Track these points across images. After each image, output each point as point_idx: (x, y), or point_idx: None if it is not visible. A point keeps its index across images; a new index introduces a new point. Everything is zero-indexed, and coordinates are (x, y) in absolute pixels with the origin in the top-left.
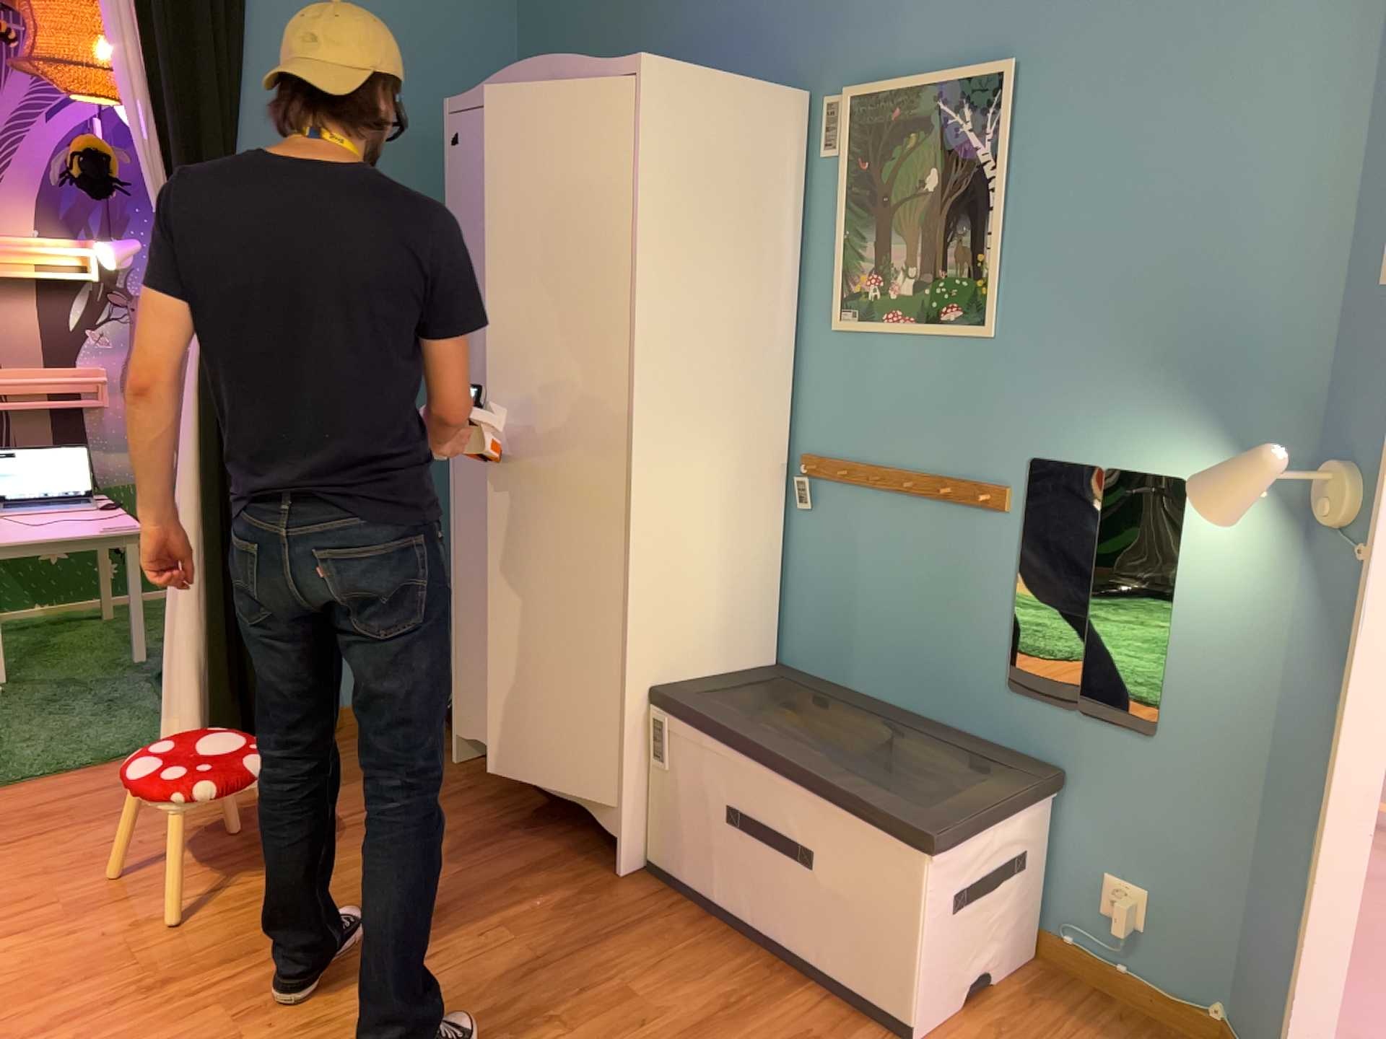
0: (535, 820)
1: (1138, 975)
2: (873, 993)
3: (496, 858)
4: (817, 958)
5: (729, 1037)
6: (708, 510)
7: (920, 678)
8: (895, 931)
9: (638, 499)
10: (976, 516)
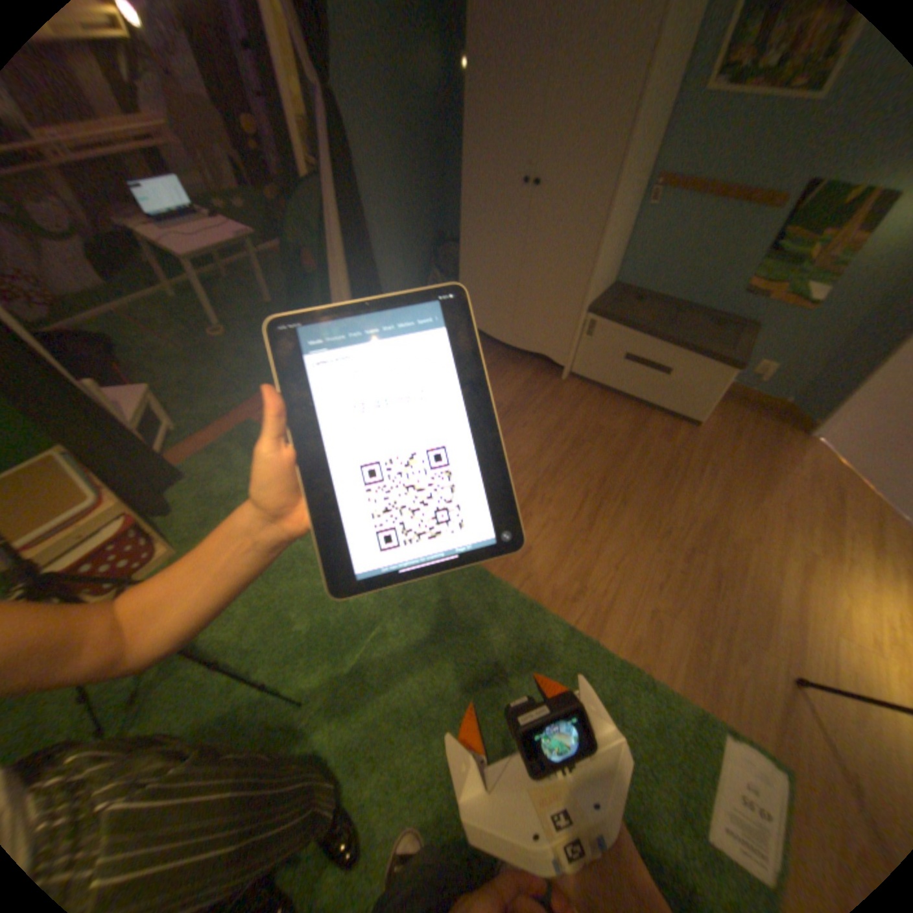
0: (512, 359)
1: (761, 390)
2: (688, 413)
3: (511, 379)
4: (661, 403)
5: (643, 435)
6: (624, 213)
7: (696, 287)
8: (708, 394)
9: (612, 214)
10: (761, 209)
